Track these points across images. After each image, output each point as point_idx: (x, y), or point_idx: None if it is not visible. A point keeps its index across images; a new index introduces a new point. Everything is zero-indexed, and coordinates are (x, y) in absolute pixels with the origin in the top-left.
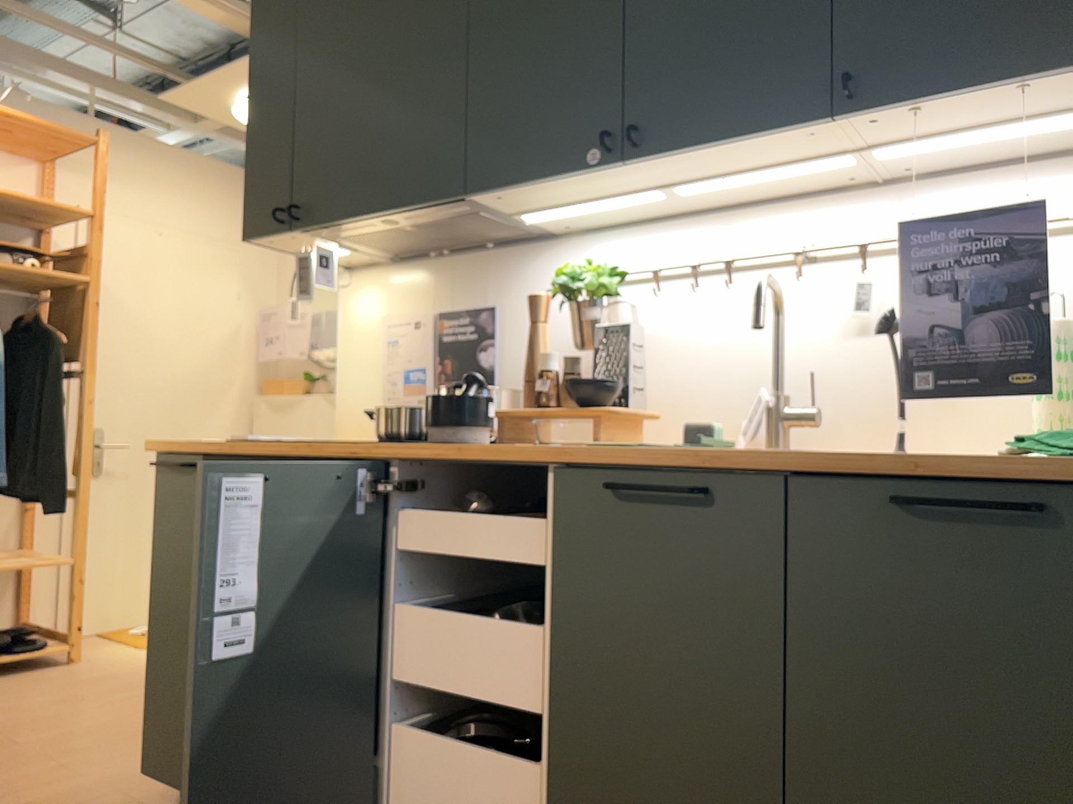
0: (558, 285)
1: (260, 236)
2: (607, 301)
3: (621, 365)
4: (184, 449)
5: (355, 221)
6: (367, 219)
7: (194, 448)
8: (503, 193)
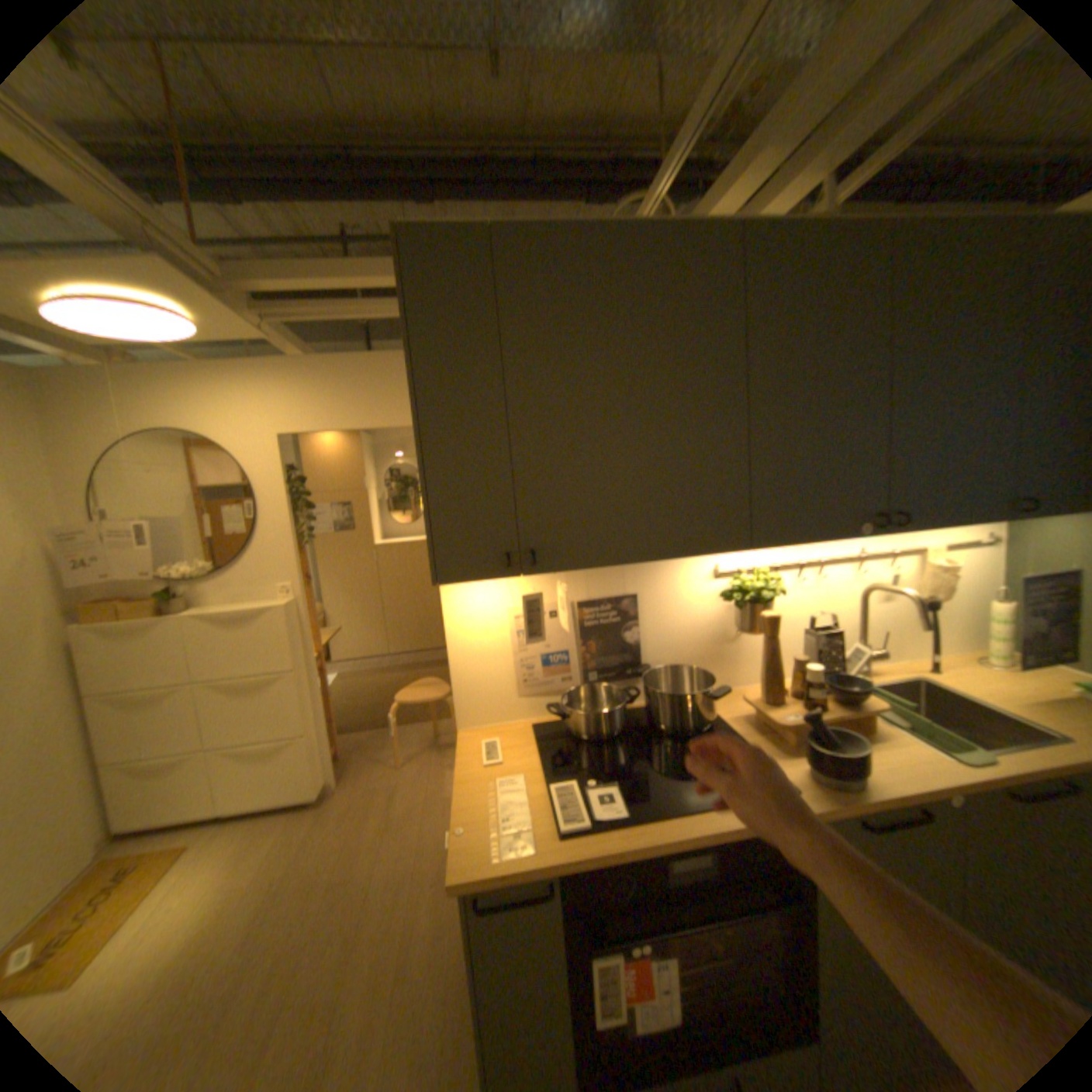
0: (749, 595)
1: (461, 579)
2: (770, 600)
3: (837, 660)
4: (532, 877)
5: (605, 565)
6: (623, 563)
7: (557, 872)
8: (765, 545)
